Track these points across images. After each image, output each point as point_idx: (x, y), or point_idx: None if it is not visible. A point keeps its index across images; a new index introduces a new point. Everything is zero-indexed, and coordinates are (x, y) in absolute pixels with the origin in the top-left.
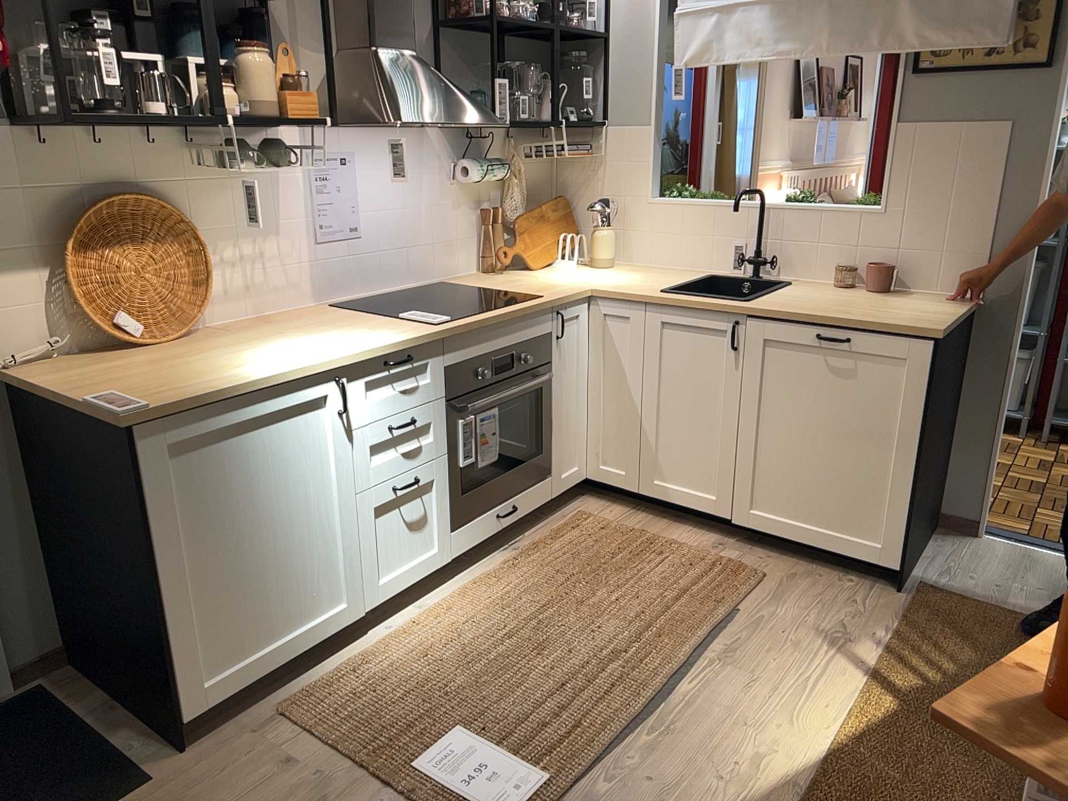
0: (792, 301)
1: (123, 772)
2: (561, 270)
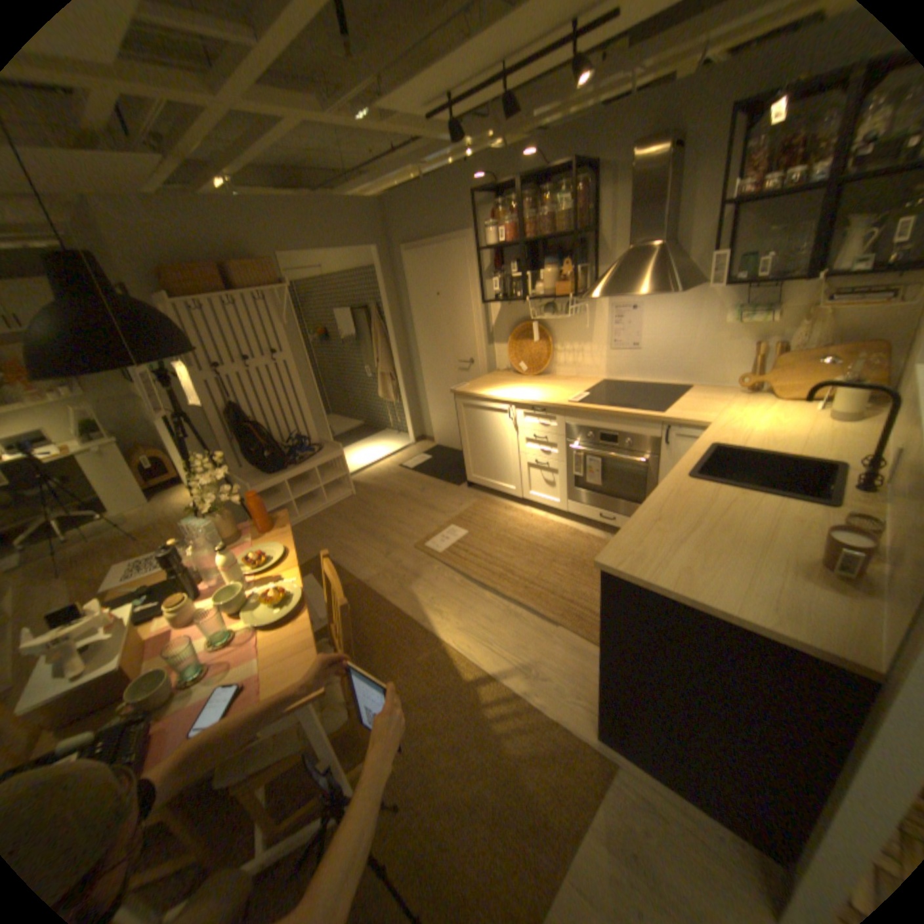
0: (708, 499)
1: (461, 481)
2: (794, 408)
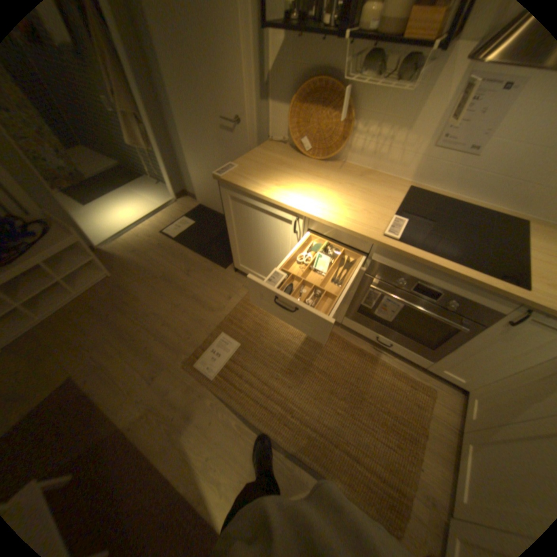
0: None
1: (227, 262)
2: None
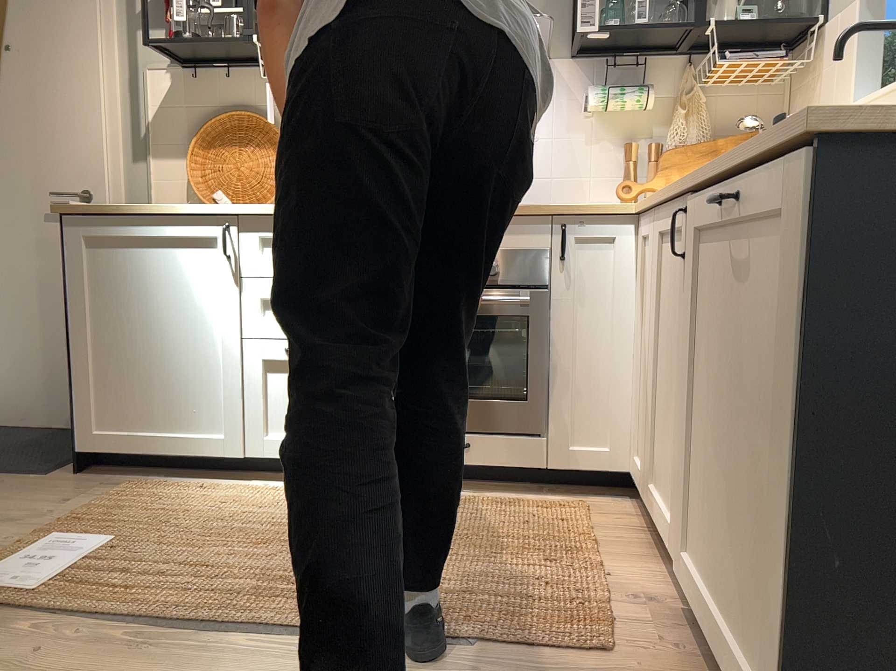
0: None
1: (50, 467)
2: None
